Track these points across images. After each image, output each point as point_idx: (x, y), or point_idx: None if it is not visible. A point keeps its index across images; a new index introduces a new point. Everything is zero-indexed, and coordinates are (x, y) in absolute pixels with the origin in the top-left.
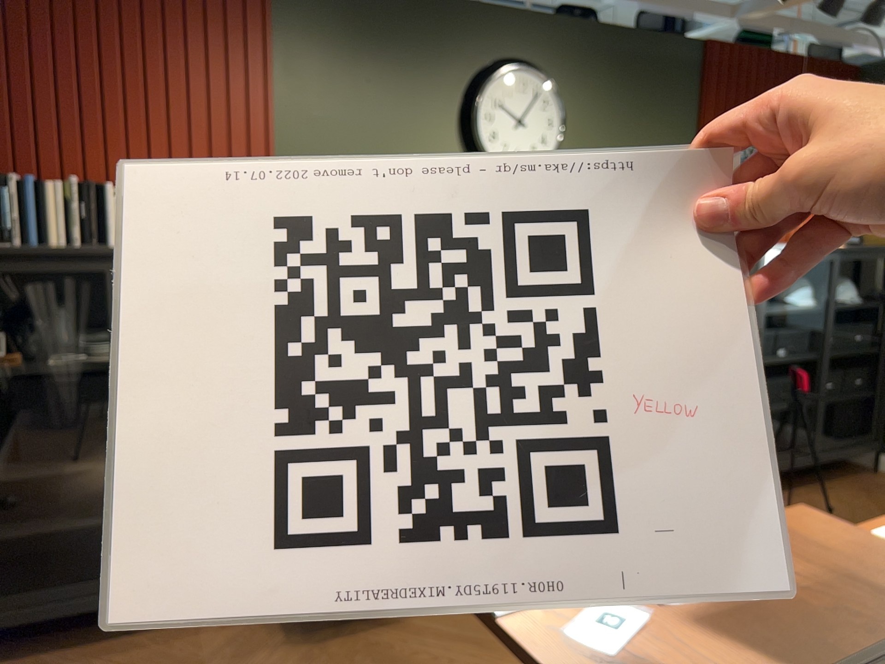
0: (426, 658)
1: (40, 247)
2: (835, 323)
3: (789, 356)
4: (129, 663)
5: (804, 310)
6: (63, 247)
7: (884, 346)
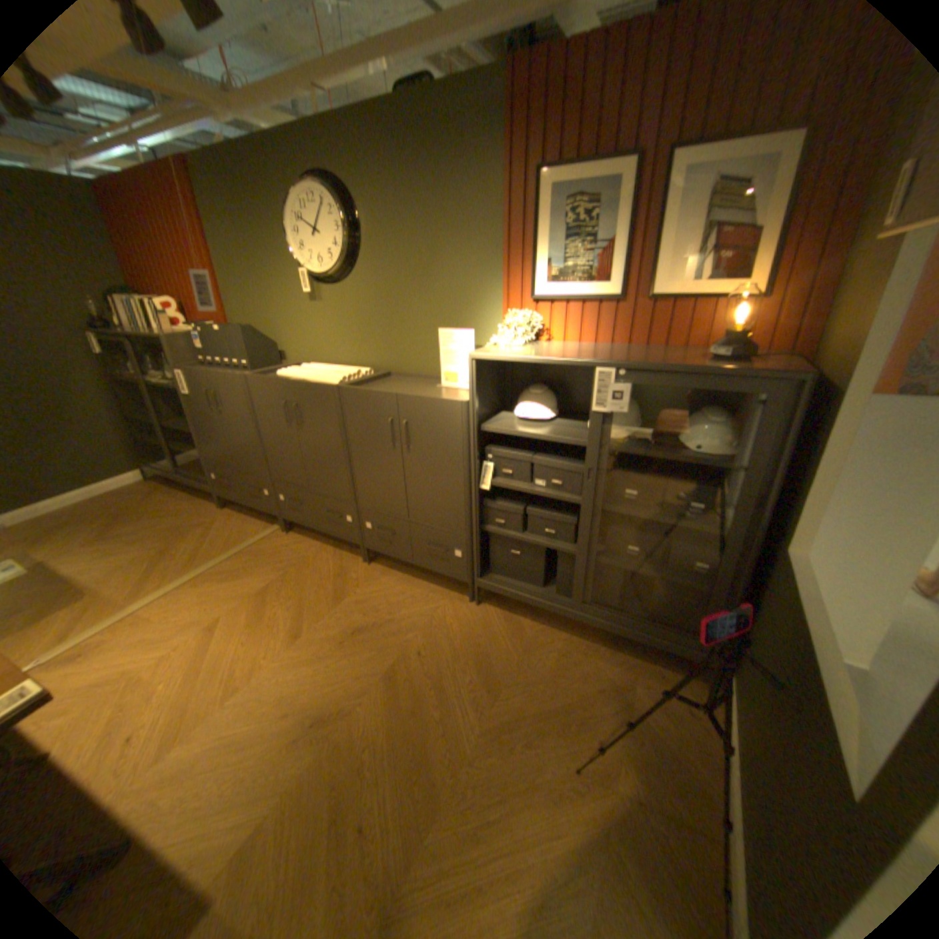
0: (178, 553)
1: (136, 329)
2: (655, 472)
3: (547, 490)
4: (163, 501)
5: (558, 440)
6: (141, 329)
7: (744, 532)
